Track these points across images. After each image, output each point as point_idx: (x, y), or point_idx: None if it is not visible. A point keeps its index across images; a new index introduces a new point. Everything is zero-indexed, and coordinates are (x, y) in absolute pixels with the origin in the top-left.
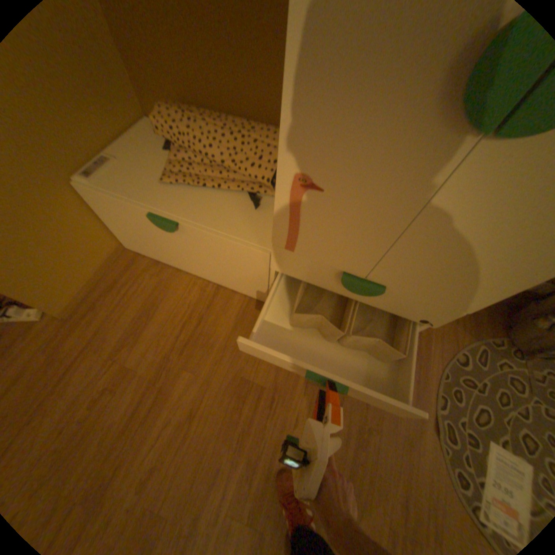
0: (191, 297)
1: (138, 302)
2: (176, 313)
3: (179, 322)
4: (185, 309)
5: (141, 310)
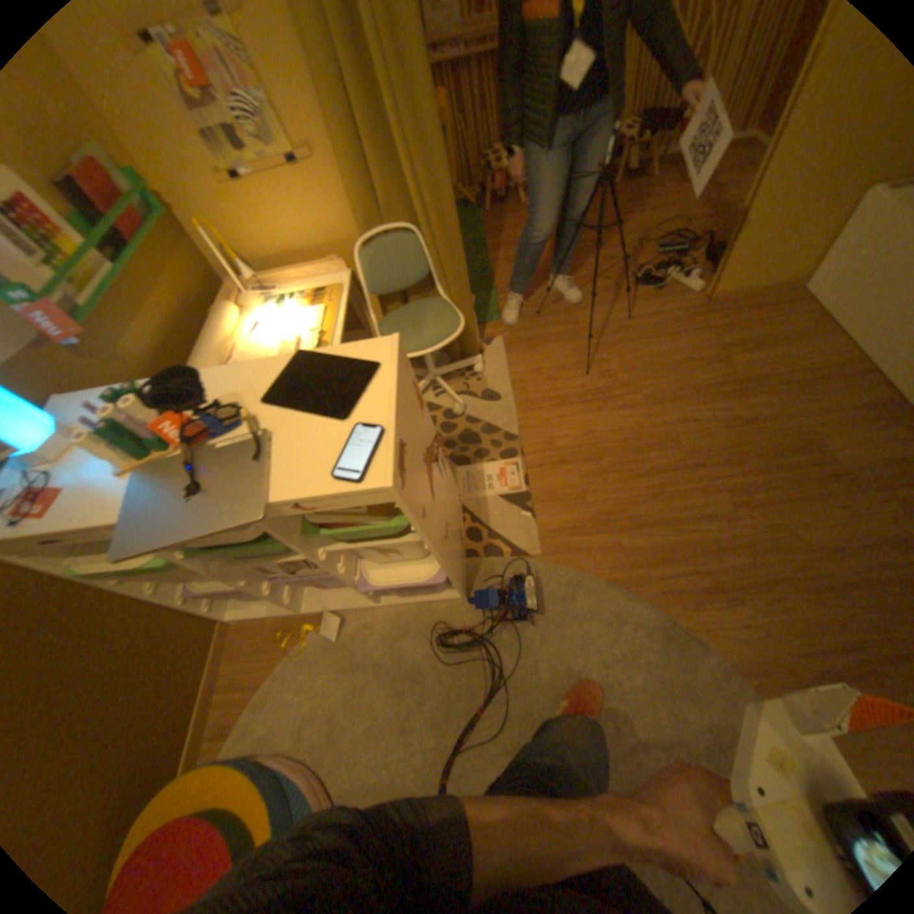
0: (833, 358)
1: (778, 330)
2: (805, 358)
3: (802, 365)
4: (817, 362)
5: (775, 336)
